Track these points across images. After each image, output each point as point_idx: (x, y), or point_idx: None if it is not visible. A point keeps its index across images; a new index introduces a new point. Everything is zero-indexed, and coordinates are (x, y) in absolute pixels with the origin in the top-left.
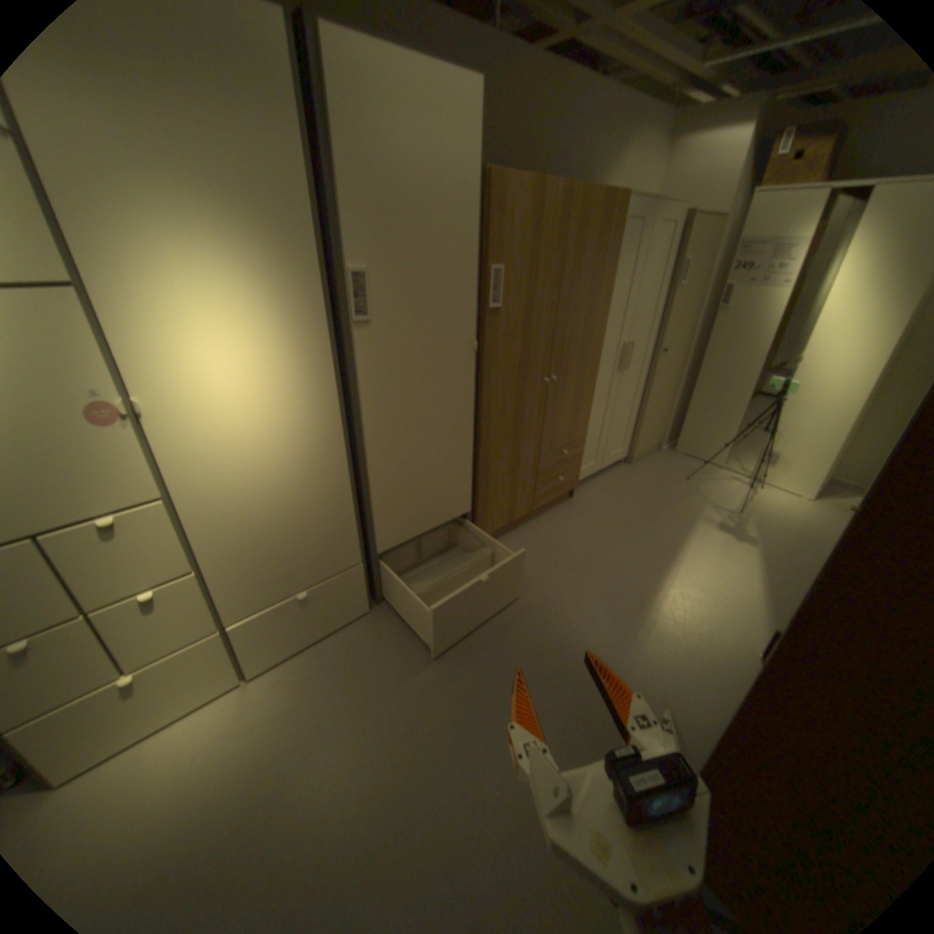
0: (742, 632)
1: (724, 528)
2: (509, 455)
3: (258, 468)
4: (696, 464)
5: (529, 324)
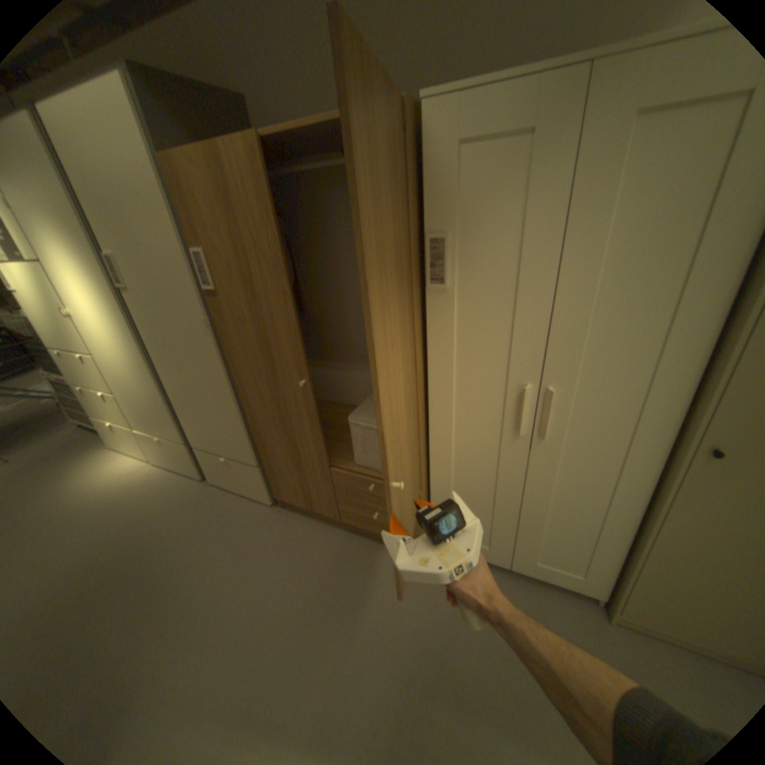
0: None
1: None
2: (284, 441)
3: (114, 358)
4: None
5: (257, 311)
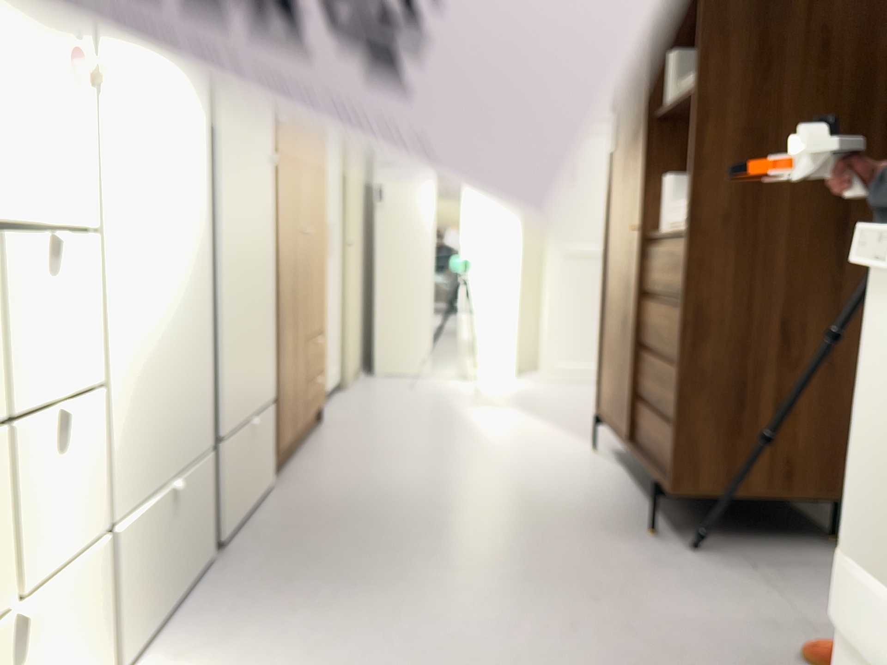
0: (567, 445)
1: (480, 405)
2: (291, 323)
3: (154, 227)
4: (403, 379)
5: (295, 153)
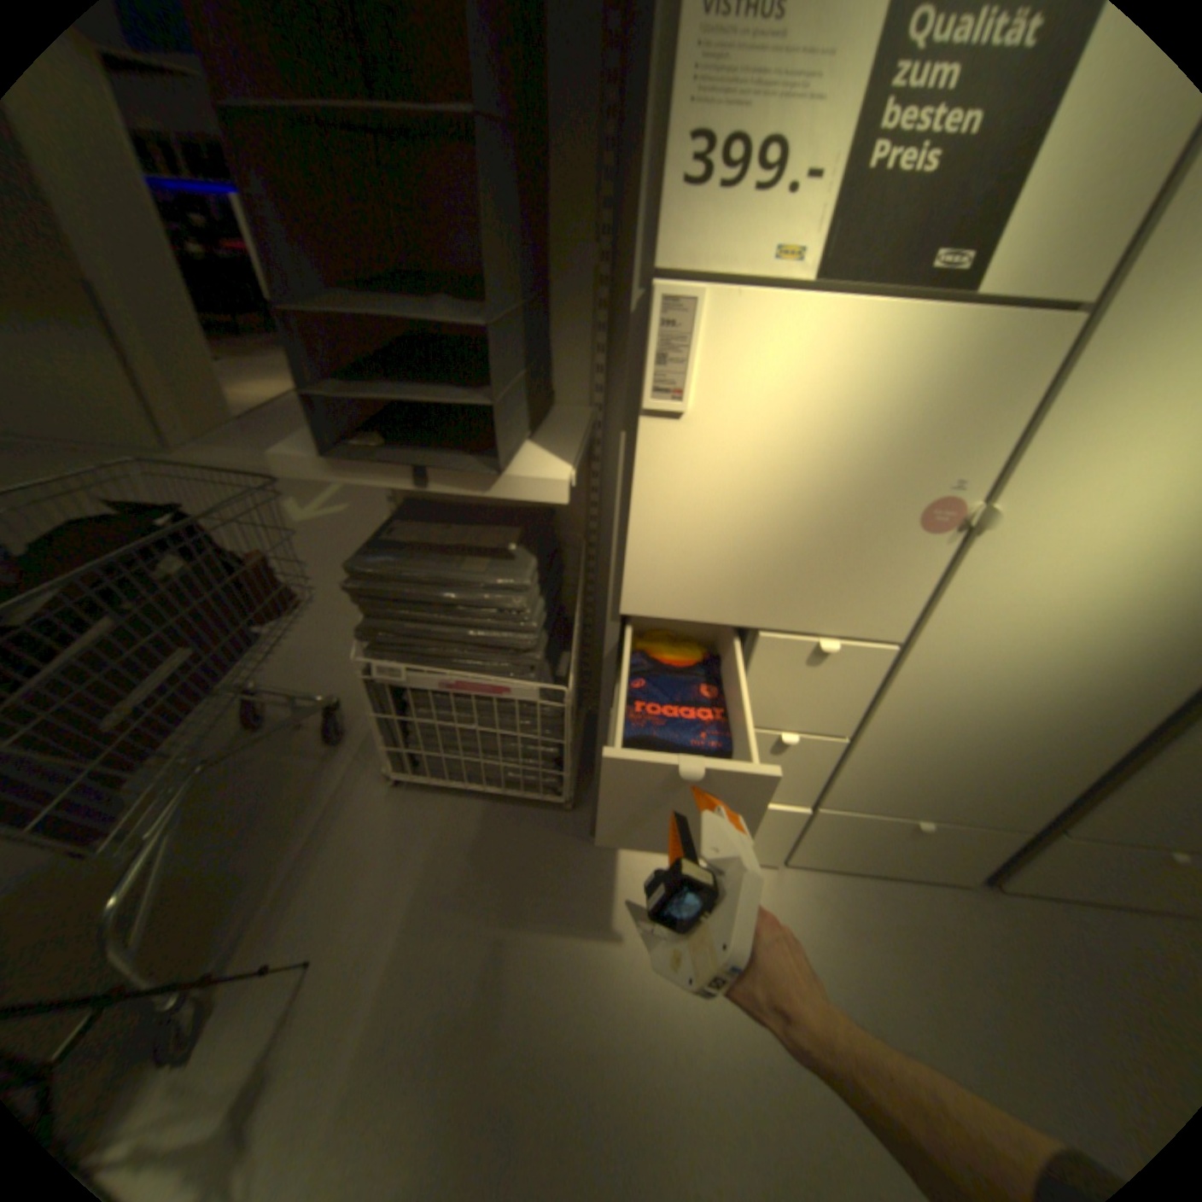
0: None
1: None
2: None
3: (1047, 655)
4: None
5: None
